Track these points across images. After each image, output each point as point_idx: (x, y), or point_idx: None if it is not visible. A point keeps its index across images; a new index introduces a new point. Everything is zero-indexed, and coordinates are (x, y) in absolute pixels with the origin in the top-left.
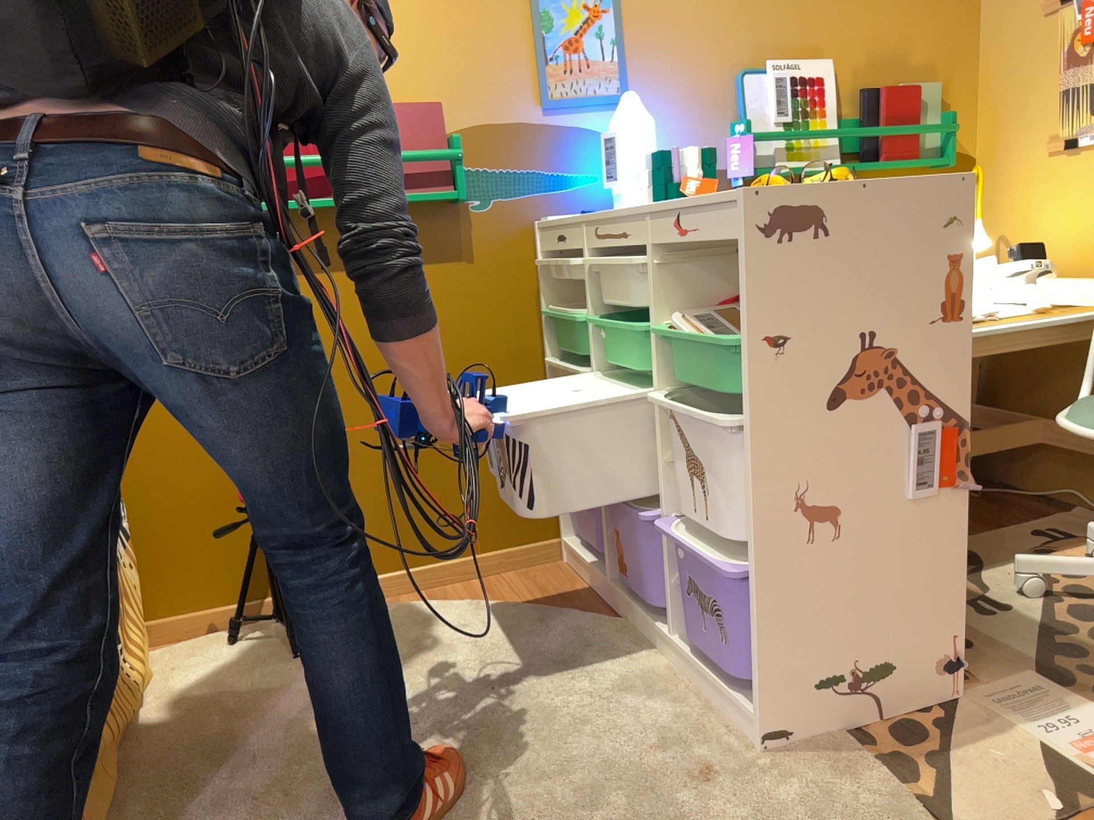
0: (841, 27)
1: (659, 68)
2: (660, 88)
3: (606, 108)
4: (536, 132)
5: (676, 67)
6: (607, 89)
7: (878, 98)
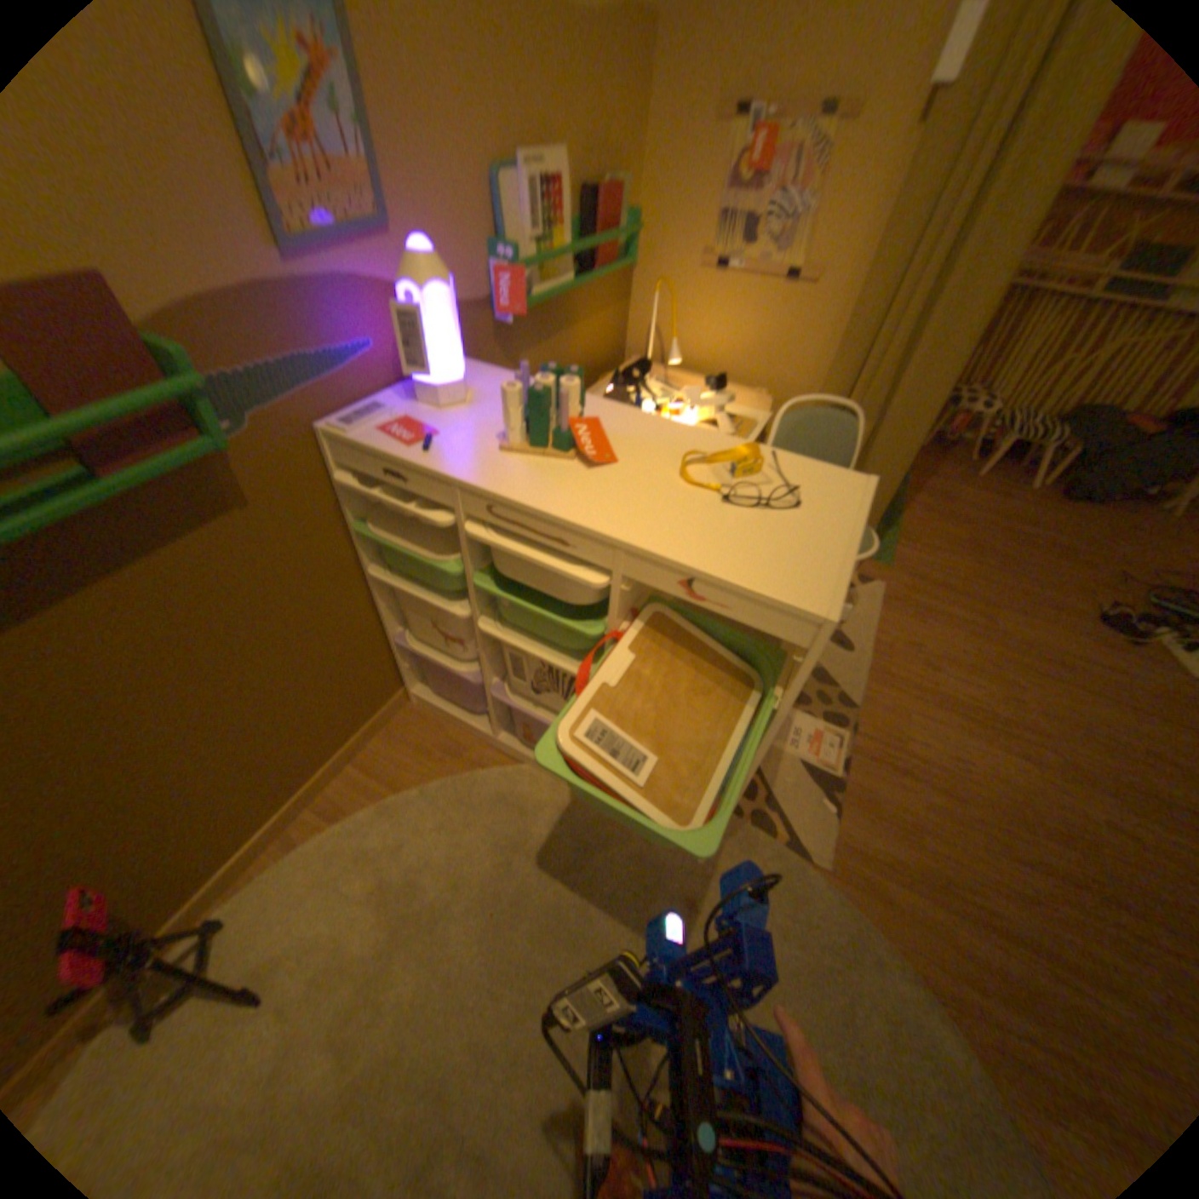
0: (570, 92)
1: (414, 158)
2: (419, 192)
3: (366, 234)
4: (280, 289)
5: (433, 157)
6: (362, 201)
7: (598, 194)
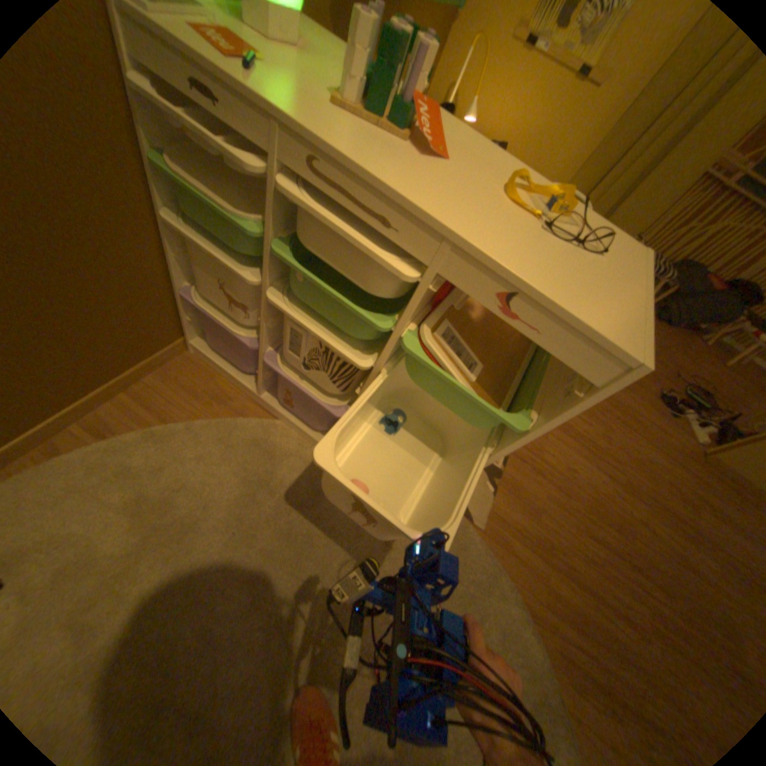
0: None
1: None
2: None
3: None
4: None
5: None
6: None
7: None
